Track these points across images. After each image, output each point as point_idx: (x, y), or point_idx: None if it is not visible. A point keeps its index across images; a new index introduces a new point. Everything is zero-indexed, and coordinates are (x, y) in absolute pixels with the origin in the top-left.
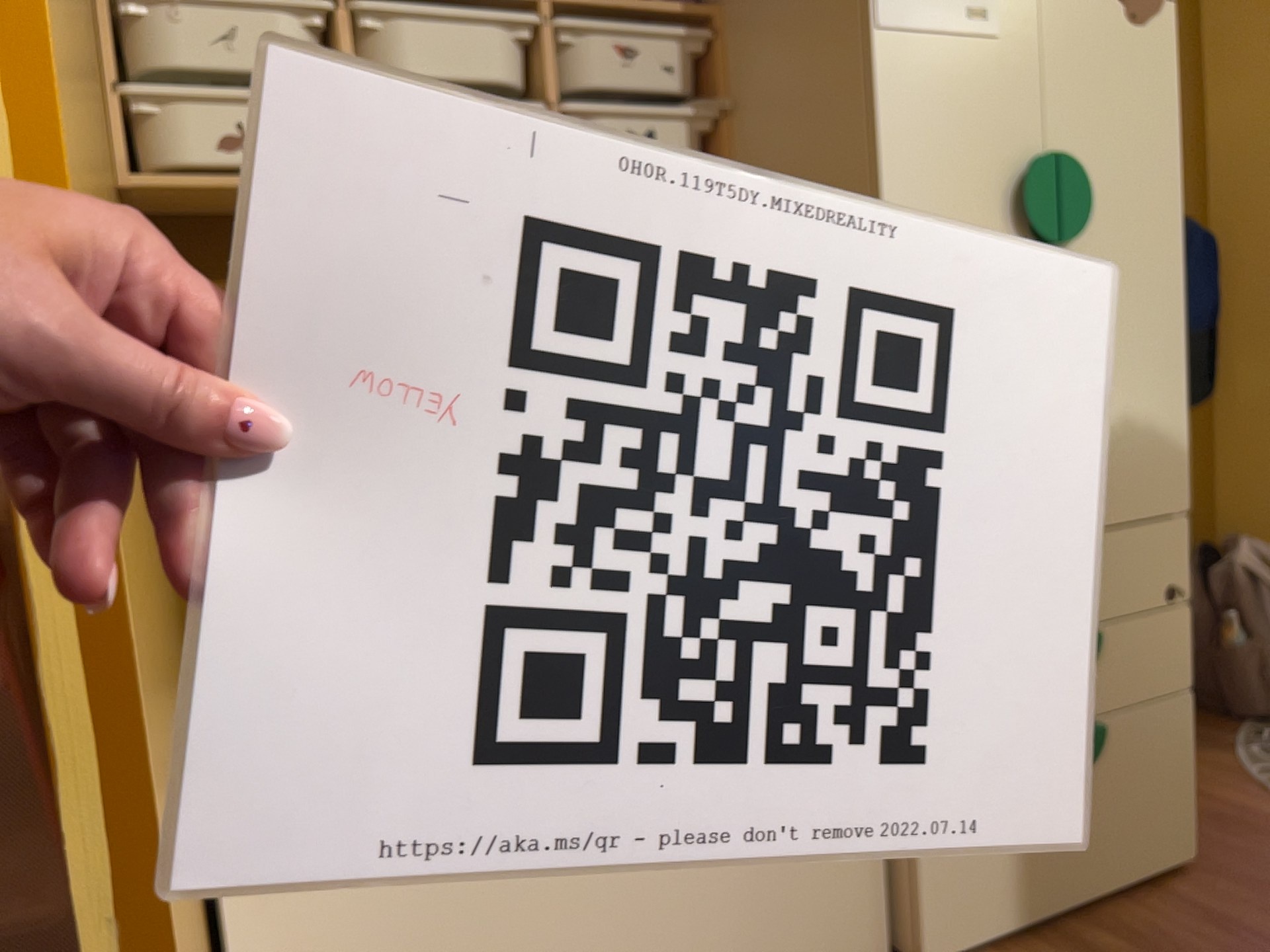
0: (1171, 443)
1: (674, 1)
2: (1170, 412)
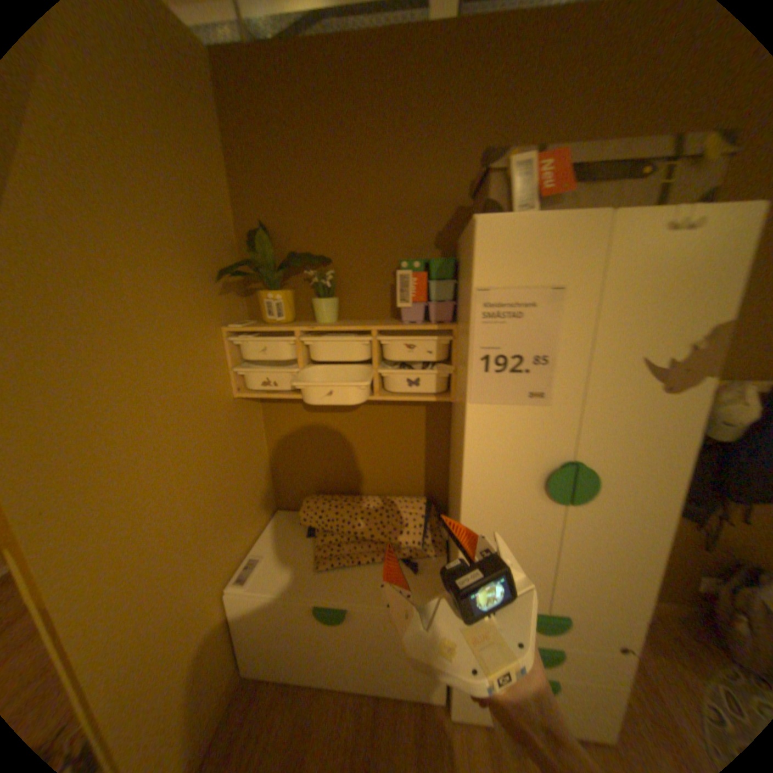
0: (639, 595)
1: (434, 325)
2: (642, 582)
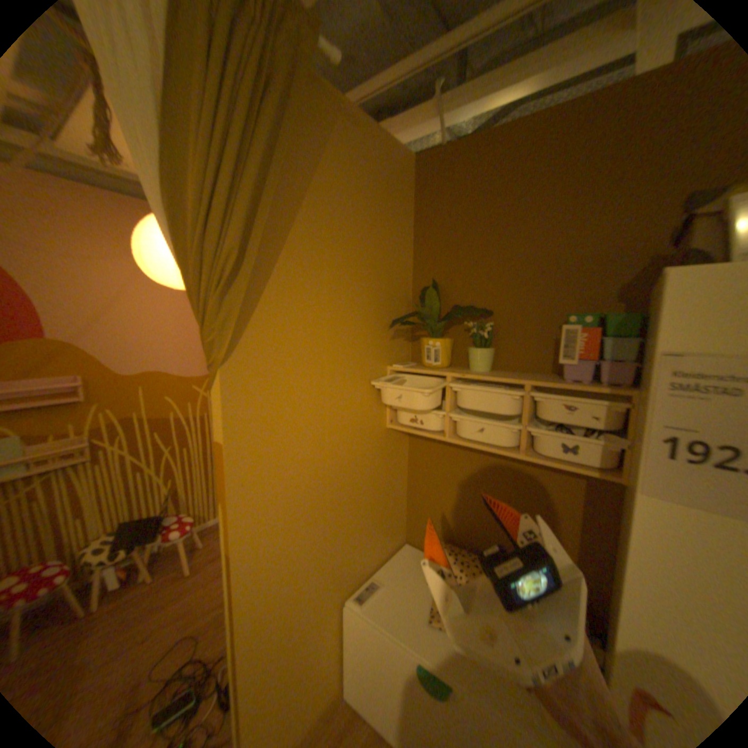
0: None
1: (605, 387)
2: None
